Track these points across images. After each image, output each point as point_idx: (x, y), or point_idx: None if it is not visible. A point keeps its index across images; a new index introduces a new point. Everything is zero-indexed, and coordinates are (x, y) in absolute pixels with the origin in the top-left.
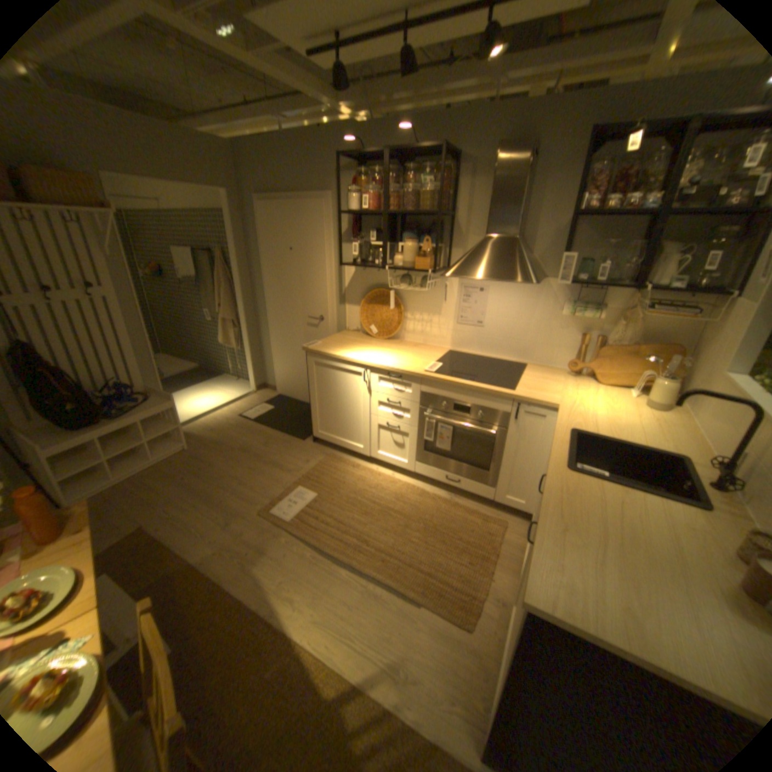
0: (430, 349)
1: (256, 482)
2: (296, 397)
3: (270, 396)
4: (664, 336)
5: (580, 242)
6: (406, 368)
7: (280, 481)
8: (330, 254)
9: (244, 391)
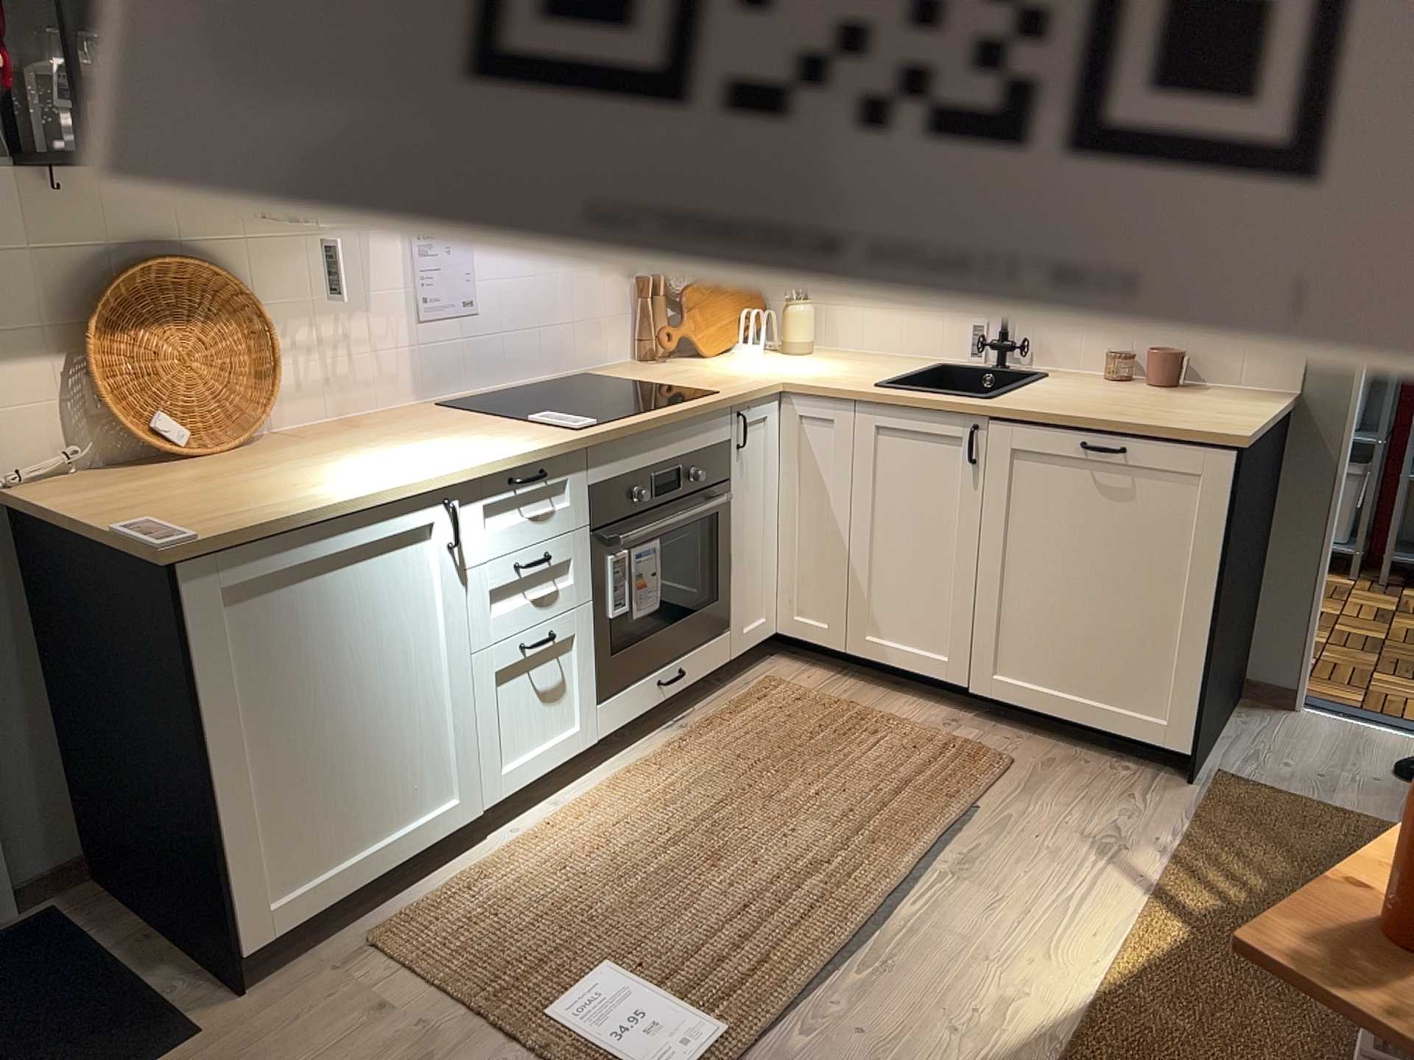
0: (396, 417)
1: None
2: None
3: None
4: None
5: None
6: (537, 441)
7: None
8: None
9: None
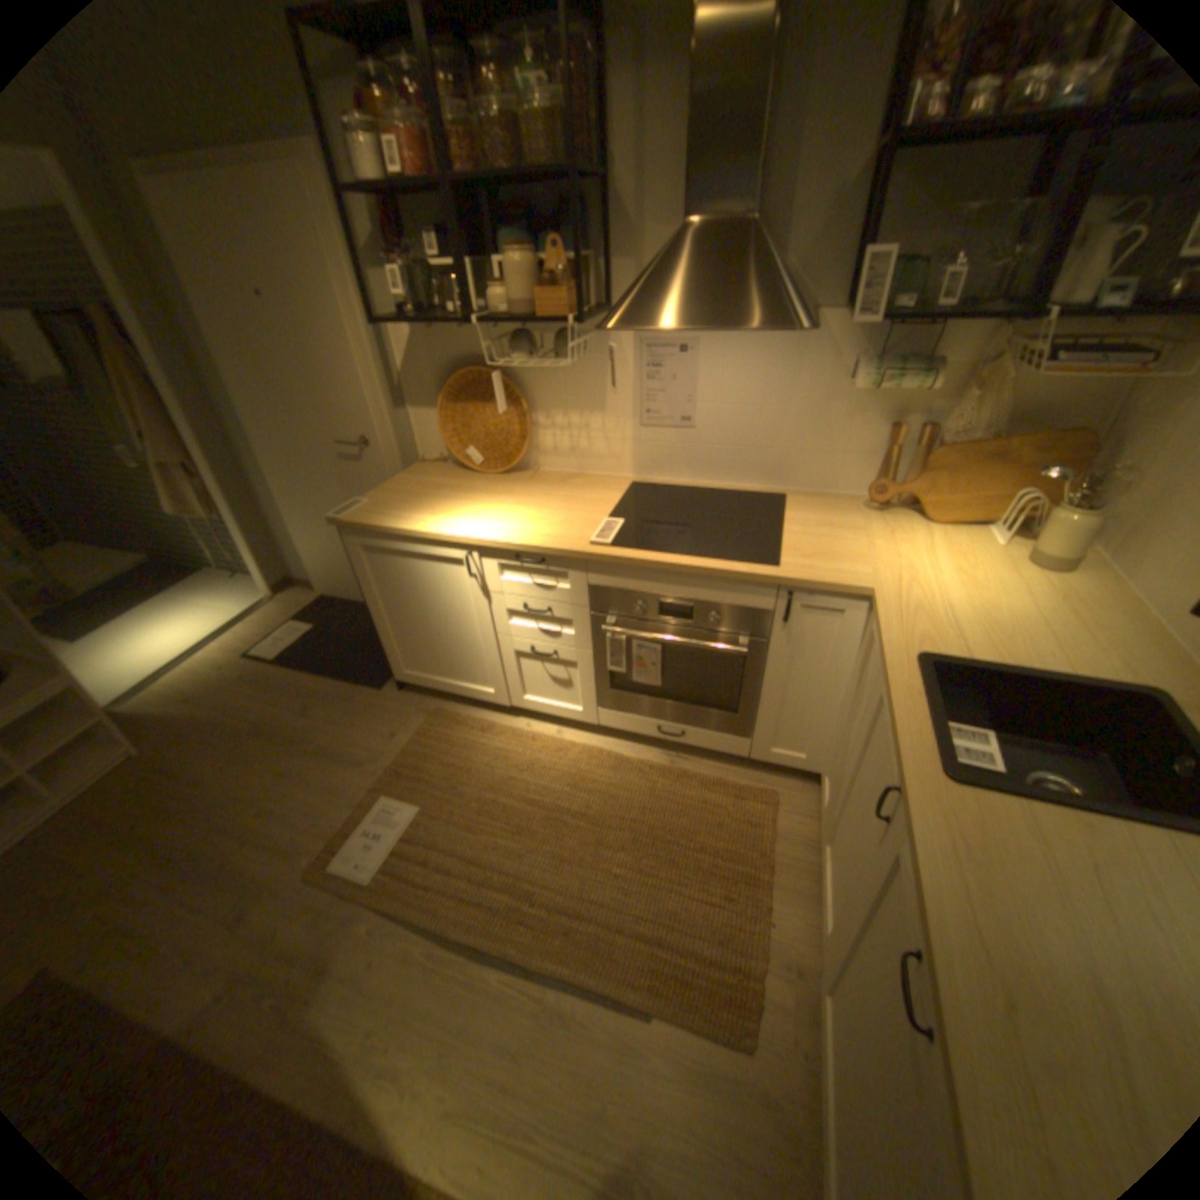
0: (593, 483)
1: (290, 804)
2: (351, 597)
3: (300, 602)
4: (1049, 412)
5: (889, 218)
6: (551, 540)
7: (340, 791)
8: (344, 295)
9: (245, 599)
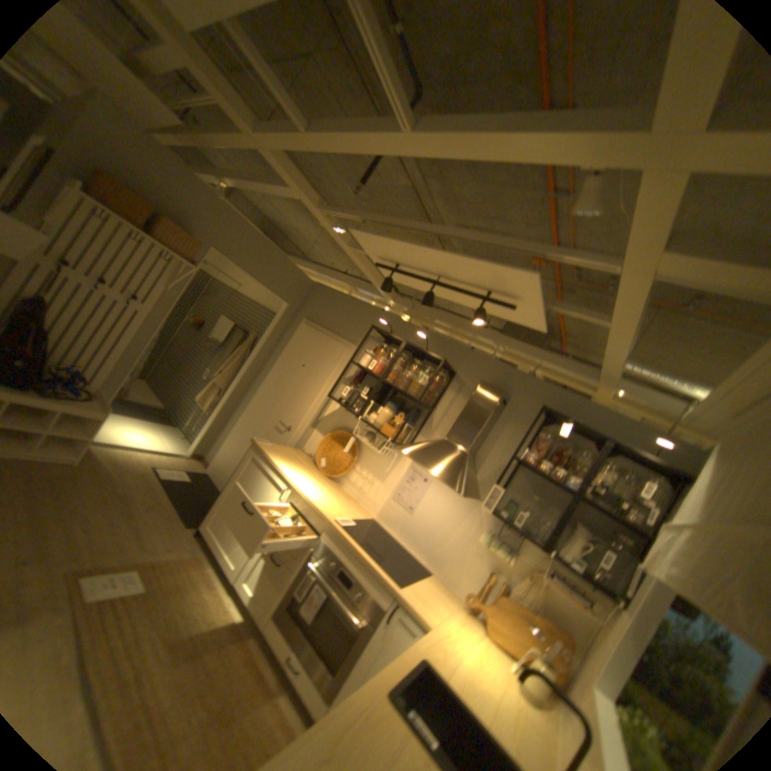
0: (358, 509)
1: (100, 538)
2: (218, 485)
3: (197, 470)
4: (562, 621)
5: (516, 488)
6: (321, 509)
7: (124, 553)
8: (329, 386)
9: (179, 451)
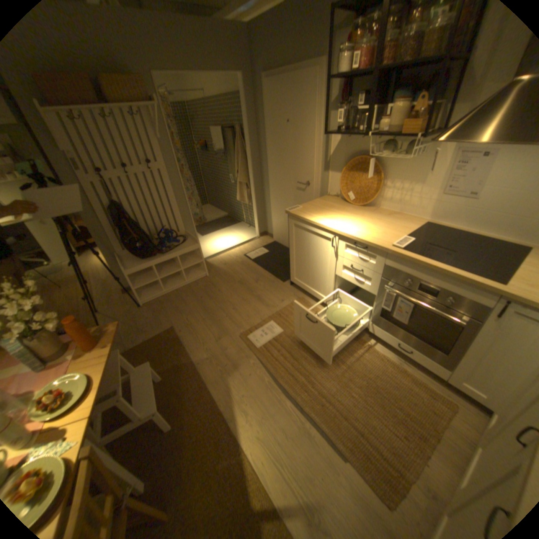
0: (406, 218)
1: (244, 309)
2: (285, 245)
3: (268, 242)
4: None
5: None
6: (373, 239)
7: (260, 312)
8: (319, 122)
9: (251, 236)
